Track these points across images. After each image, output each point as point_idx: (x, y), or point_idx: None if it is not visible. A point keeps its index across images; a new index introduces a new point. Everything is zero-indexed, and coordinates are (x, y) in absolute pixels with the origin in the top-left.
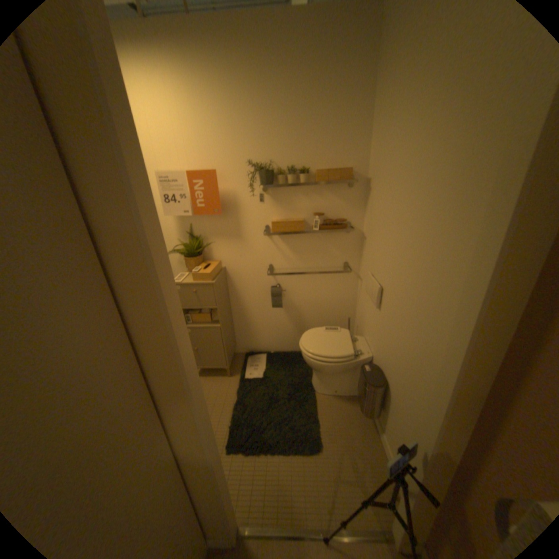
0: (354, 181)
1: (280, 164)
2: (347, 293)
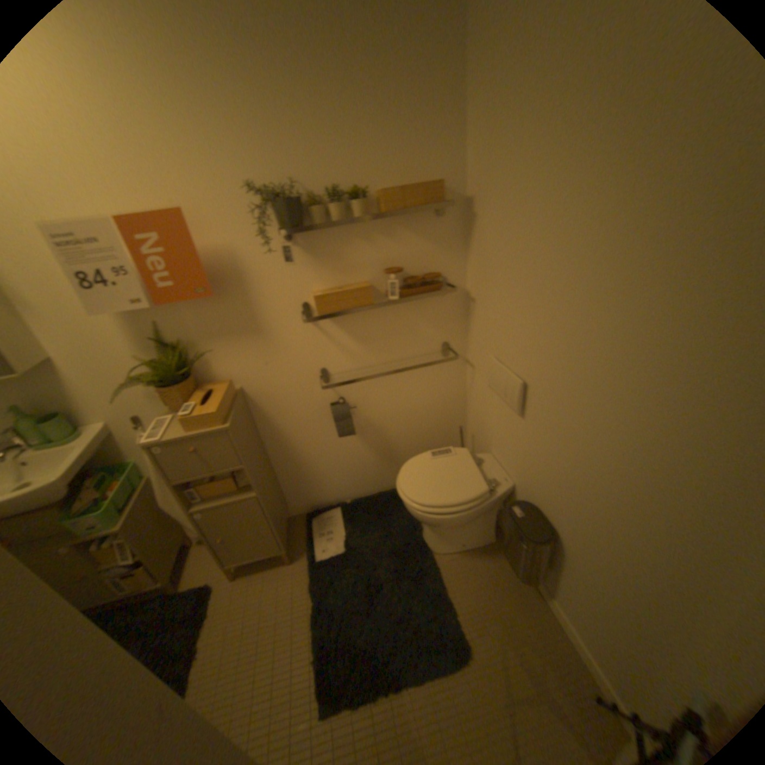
0: (447, 204)
1: (310, 184)
2: (452, 389)
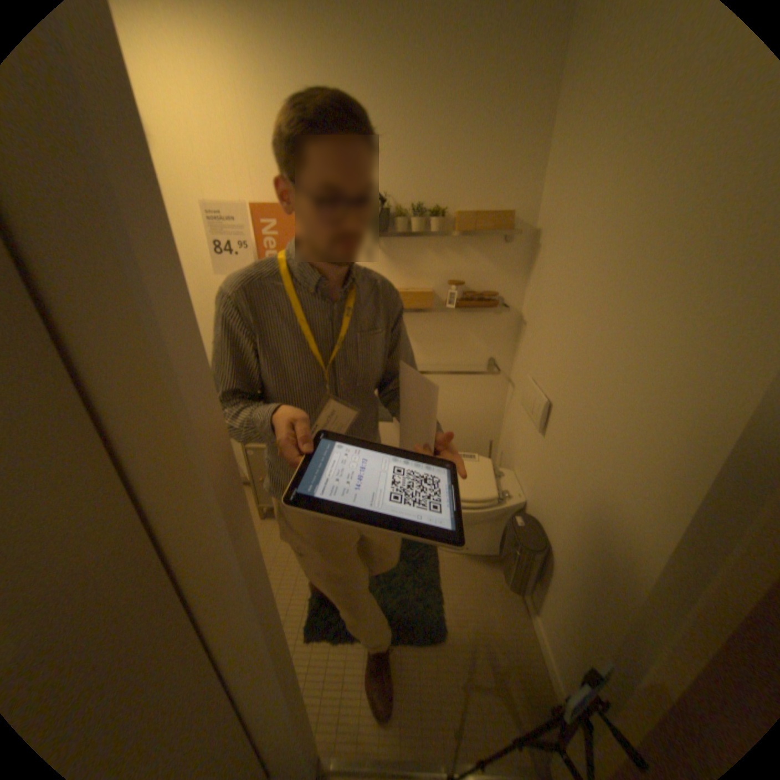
0: (515, 232)
1: (400, 200)
2: (491, 404)
